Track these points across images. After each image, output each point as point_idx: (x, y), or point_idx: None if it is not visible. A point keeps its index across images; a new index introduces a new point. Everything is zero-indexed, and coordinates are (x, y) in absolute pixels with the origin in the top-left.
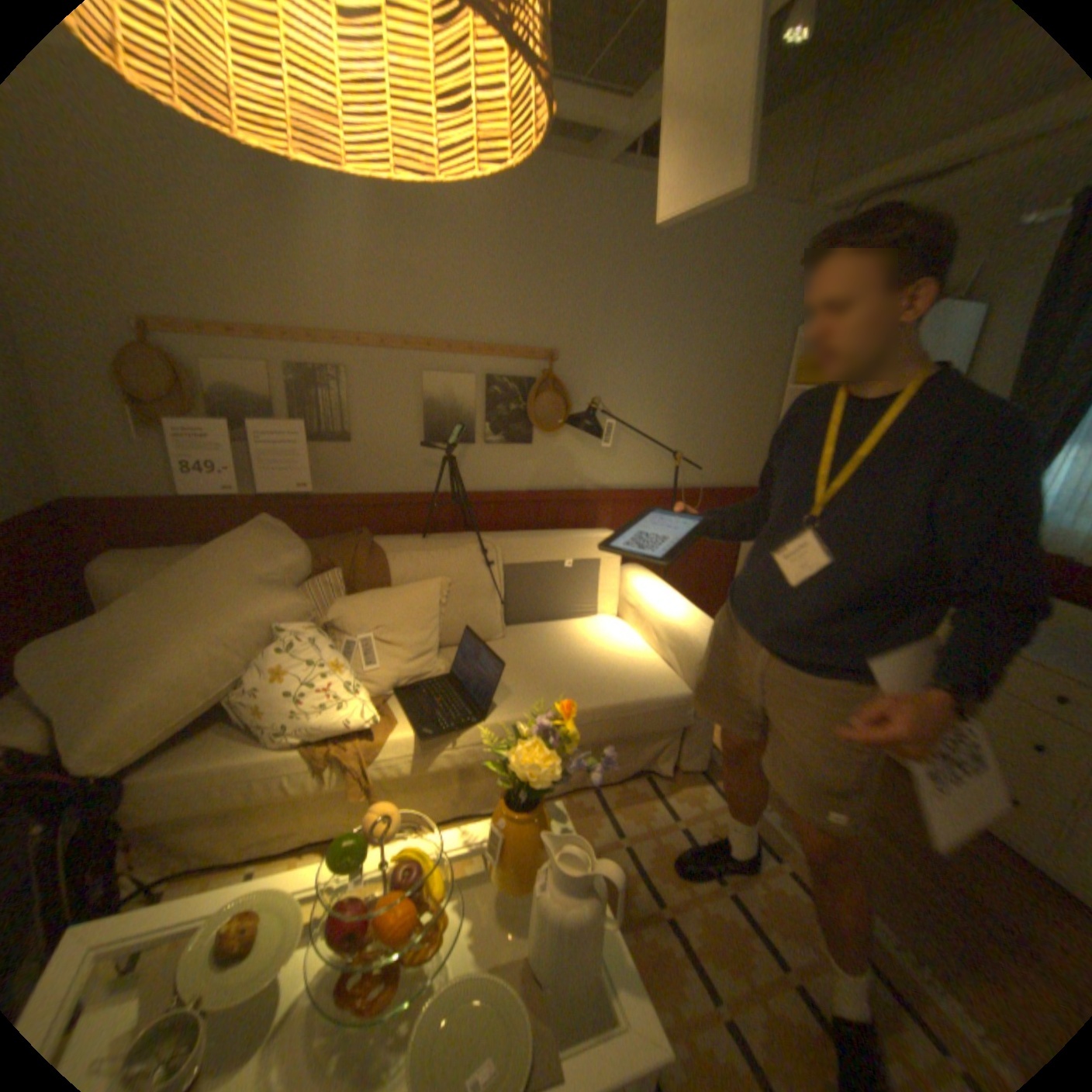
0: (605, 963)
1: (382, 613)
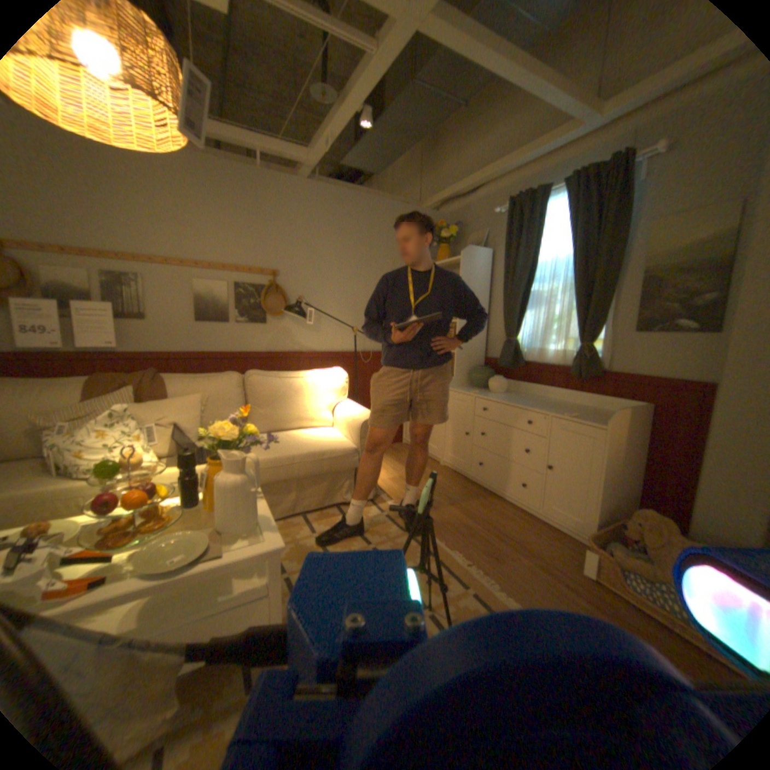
0: (259, 526)
1: (158, 409)
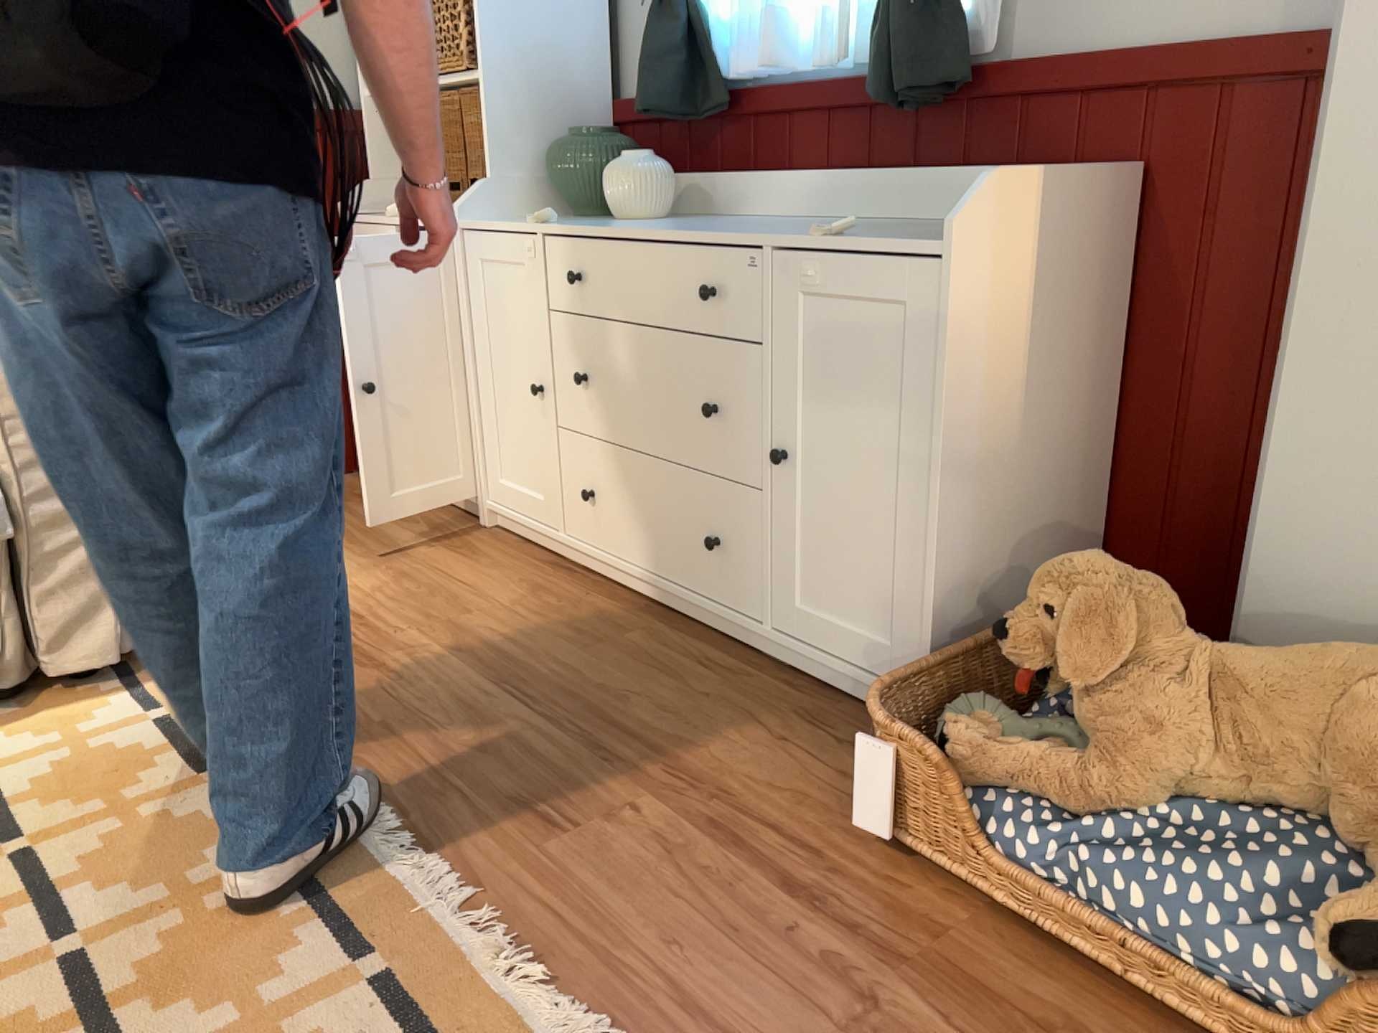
0: None
1: None
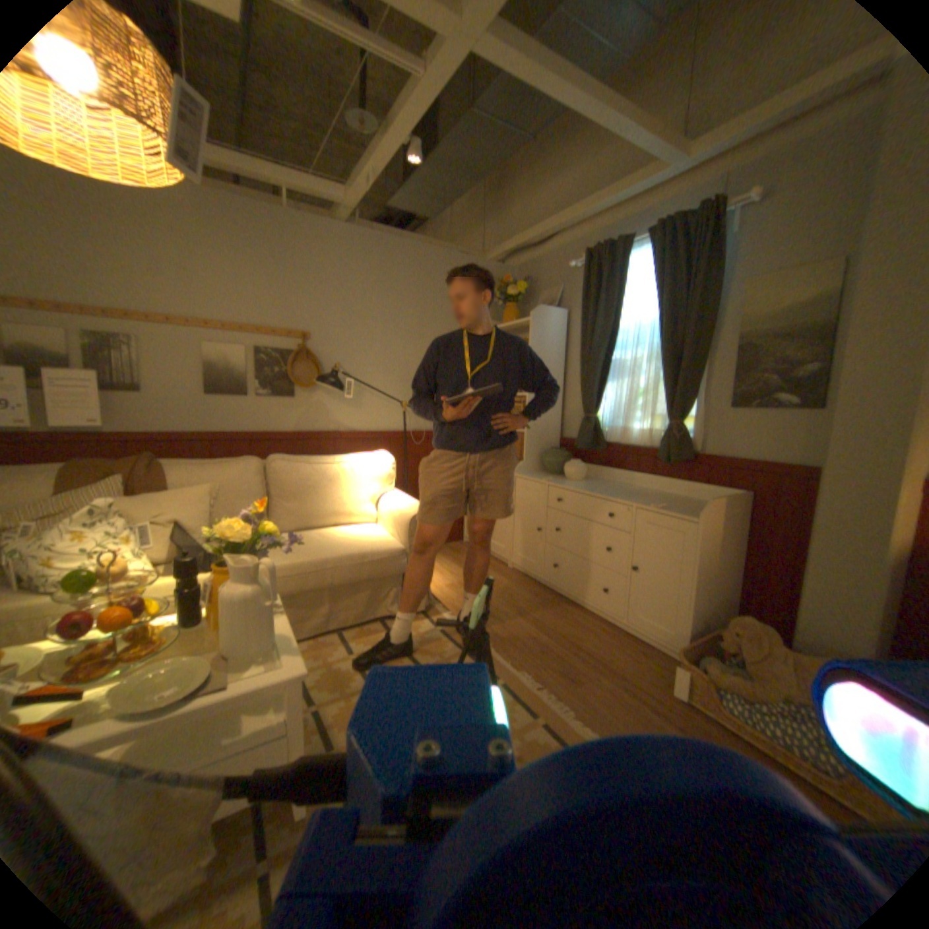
0: (276, 648)
1: (153, 504)
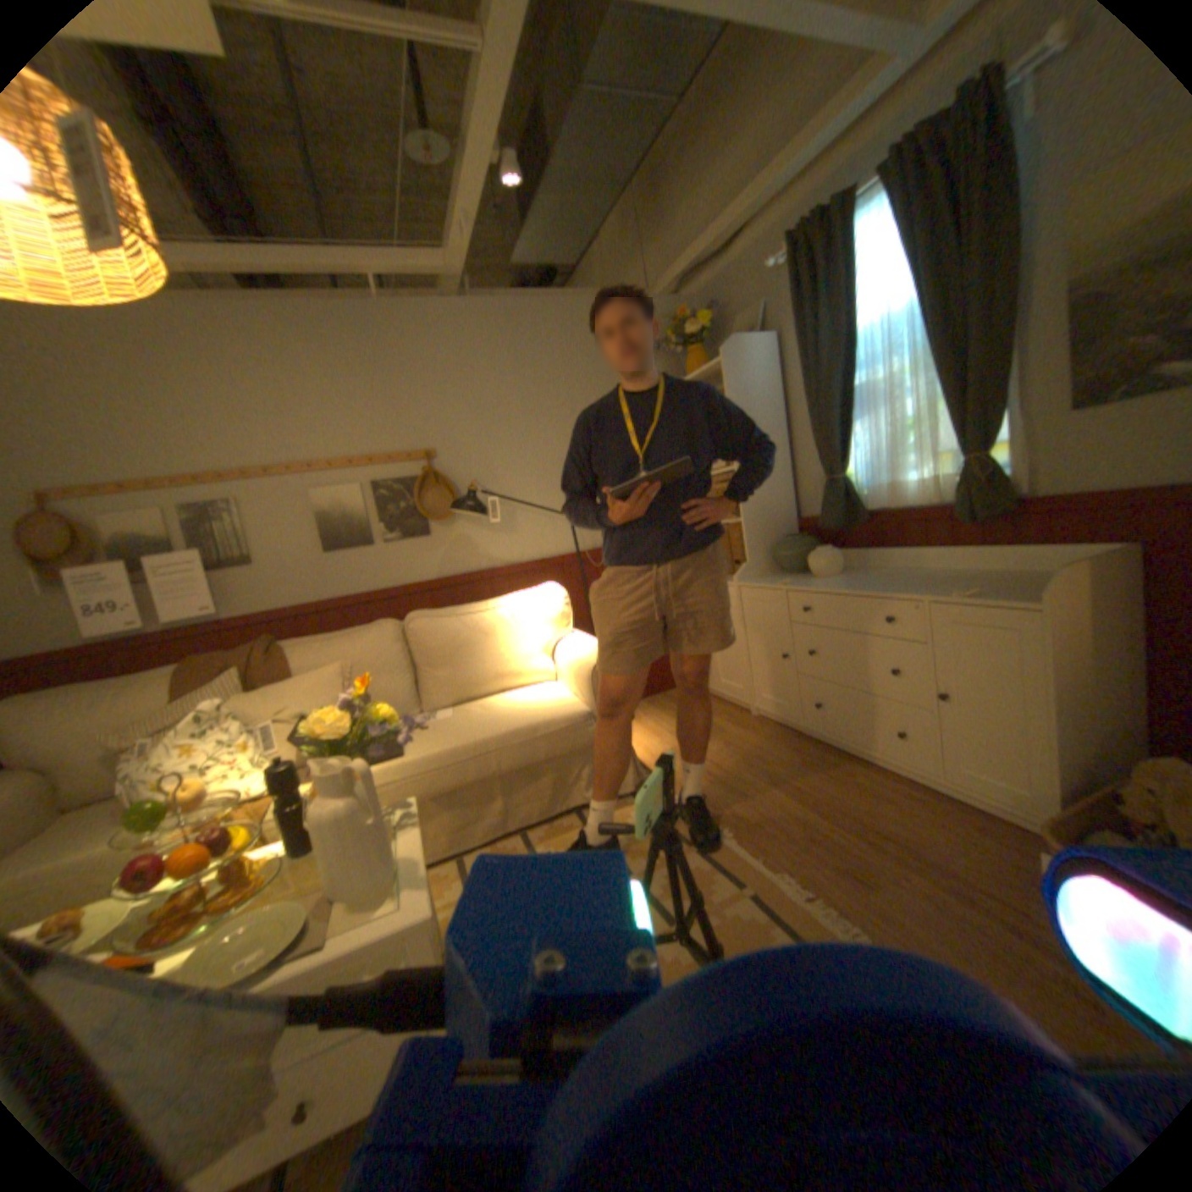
0: (398, 879)
1: (276, 696)
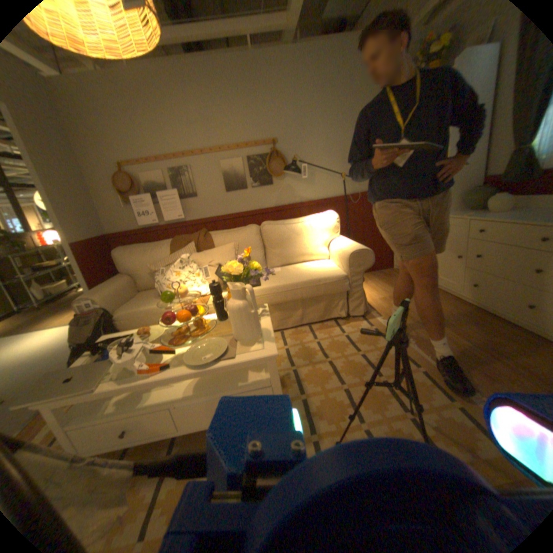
0: (262, 336)
1: (208, 255)
